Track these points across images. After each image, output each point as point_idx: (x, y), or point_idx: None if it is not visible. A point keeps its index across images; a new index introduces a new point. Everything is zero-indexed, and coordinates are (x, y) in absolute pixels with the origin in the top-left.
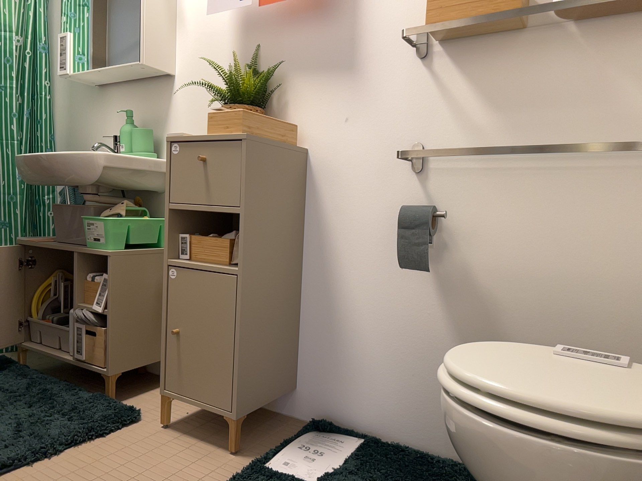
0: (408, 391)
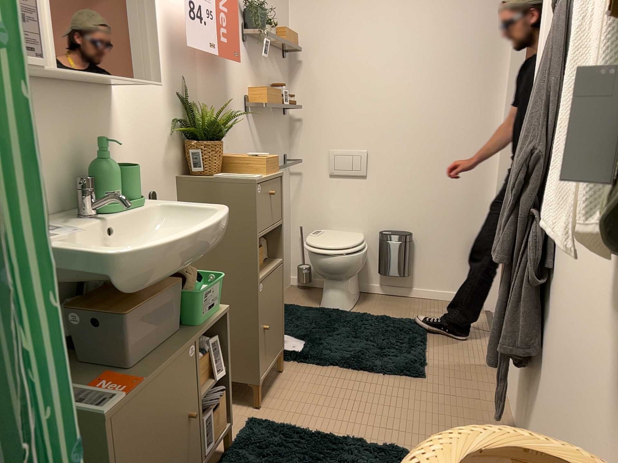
0: None
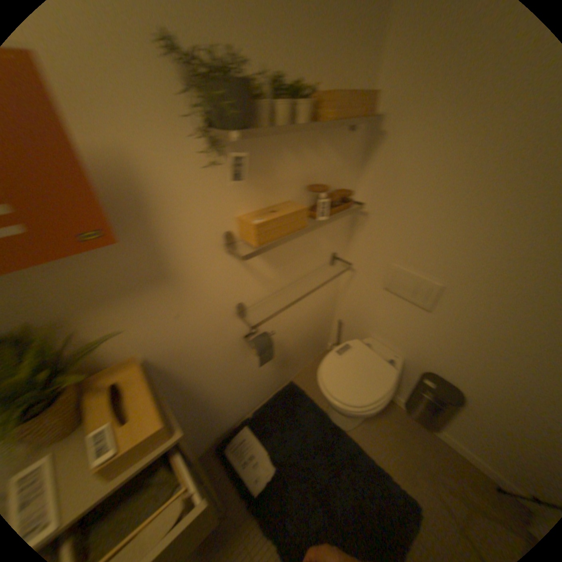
0: (253, 393)
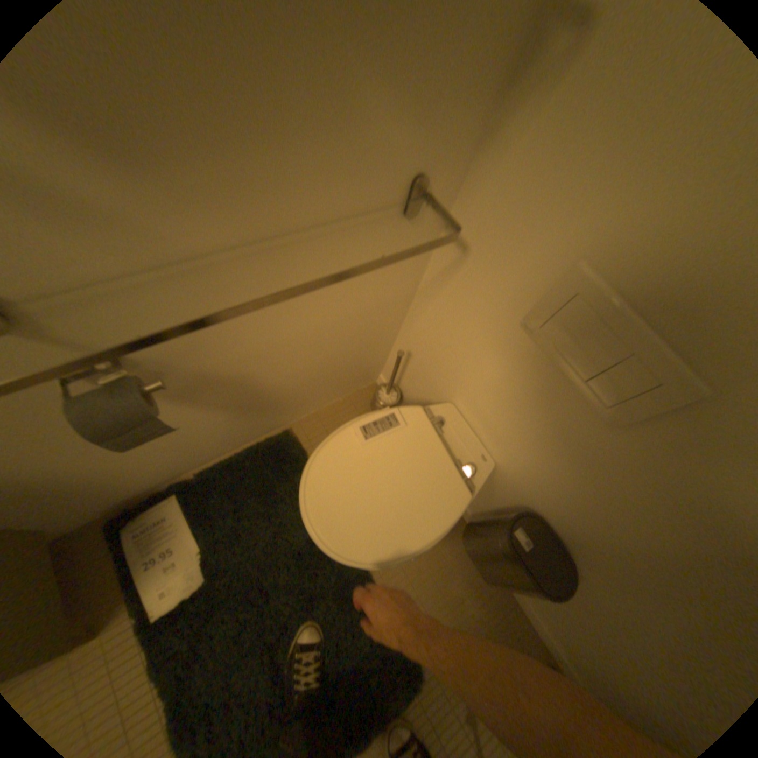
0: (184, 450)
